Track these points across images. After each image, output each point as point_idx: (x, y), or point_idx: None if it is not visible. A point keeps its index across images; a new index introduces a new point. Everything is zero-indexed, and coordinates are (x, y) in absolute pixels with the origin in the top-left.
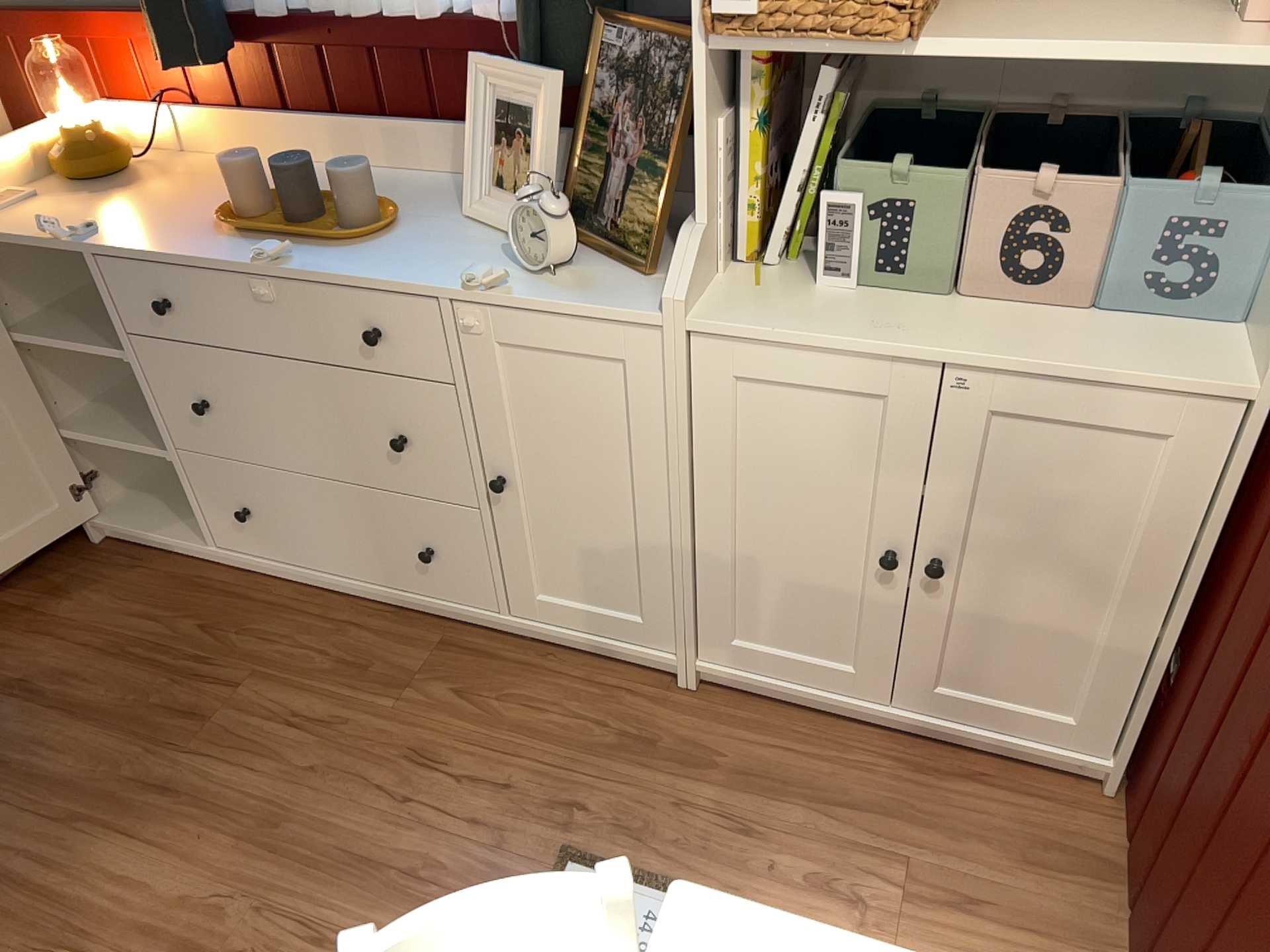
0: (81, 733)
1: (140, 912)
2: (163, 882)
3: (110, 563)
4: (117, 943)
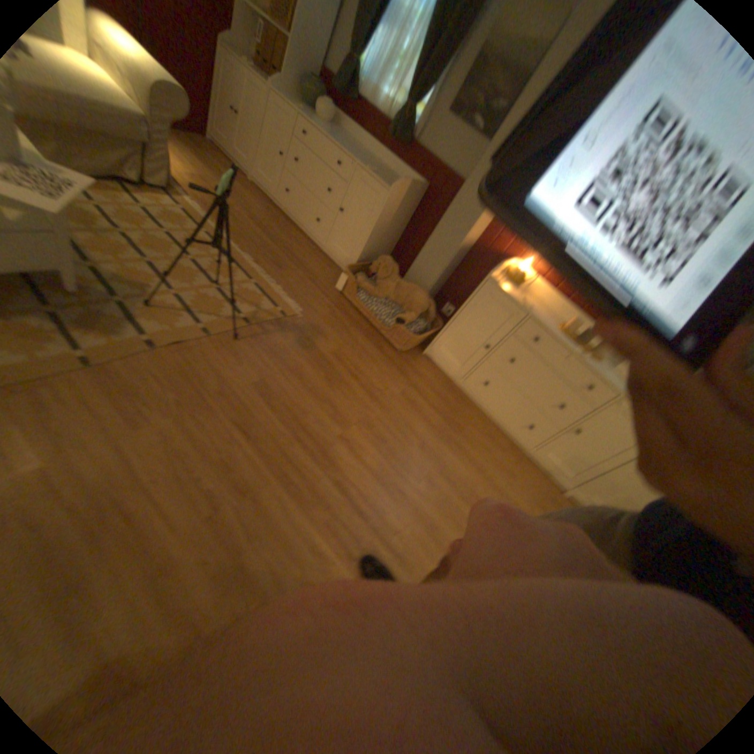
0: (431, 413)
1: (457, 476)
2: (460, 471)
3: (425, 362)
4: (454, 481)
